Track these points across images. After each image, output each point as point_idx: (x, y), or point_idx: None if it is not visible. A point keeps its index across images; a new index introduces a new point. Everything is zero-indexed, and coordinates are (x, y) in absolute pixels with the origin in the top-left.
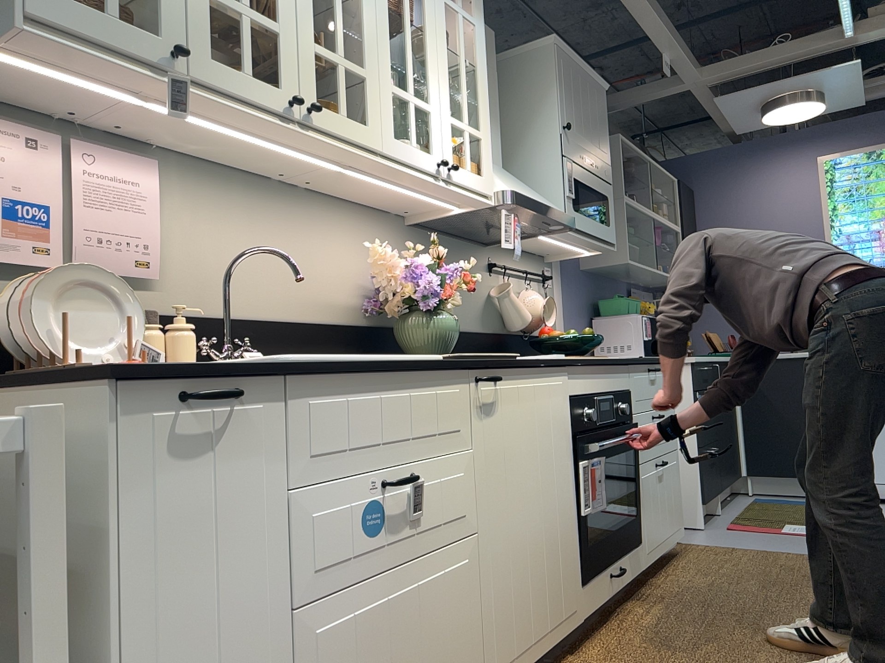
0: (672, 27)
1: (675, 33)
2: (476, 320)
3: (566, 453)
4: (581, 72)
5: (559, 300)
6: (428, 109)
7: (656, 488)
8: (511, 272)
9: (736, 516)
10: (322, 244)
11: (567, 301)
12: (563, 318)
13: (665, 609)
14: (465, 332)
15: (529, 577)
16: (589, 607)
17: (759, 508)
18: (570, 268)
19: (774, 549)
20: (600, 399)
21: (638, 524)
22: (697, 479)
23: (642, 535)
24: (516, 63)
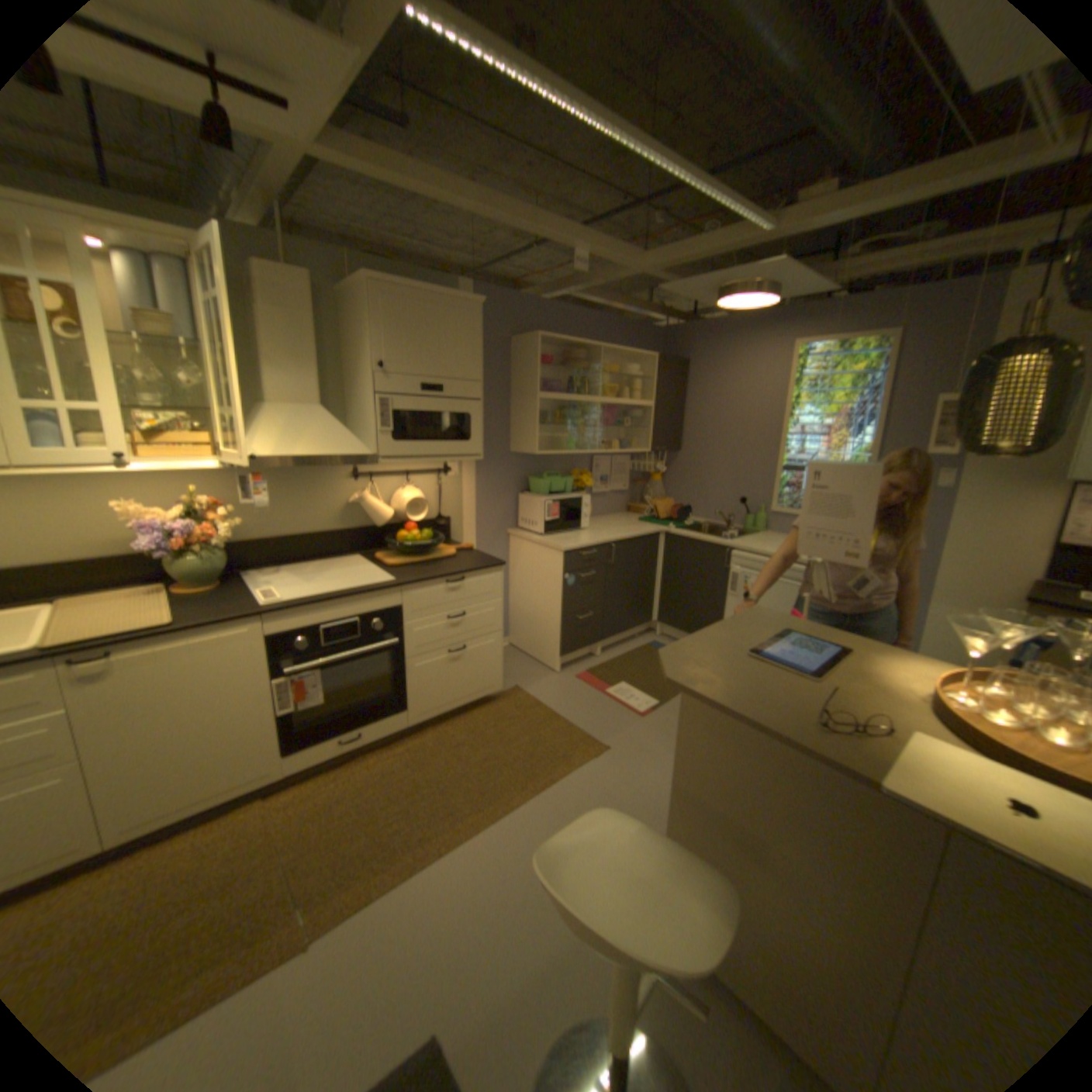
0: (569, 222)
1: (578, 226)
2: (330, 522)
3: (252, 680)
4: (424, 296)
5: (467, 485)
6: (96, 410)
7: (444, 669)
8: (389, 474)
9: (603, 664)
10: (95, 499)
11: (481, 484)
12: (472, 500)
13: (387, 767)
14: (310, 535)
15: (179, 771)
16: (292, 770)
17: (636, 656)
18: (489, 454)
19: (564, 715)
20: (329, 627)
21: (402, 700)
22: (558, 638)
23: (409, 706)
24: (352, 292)
